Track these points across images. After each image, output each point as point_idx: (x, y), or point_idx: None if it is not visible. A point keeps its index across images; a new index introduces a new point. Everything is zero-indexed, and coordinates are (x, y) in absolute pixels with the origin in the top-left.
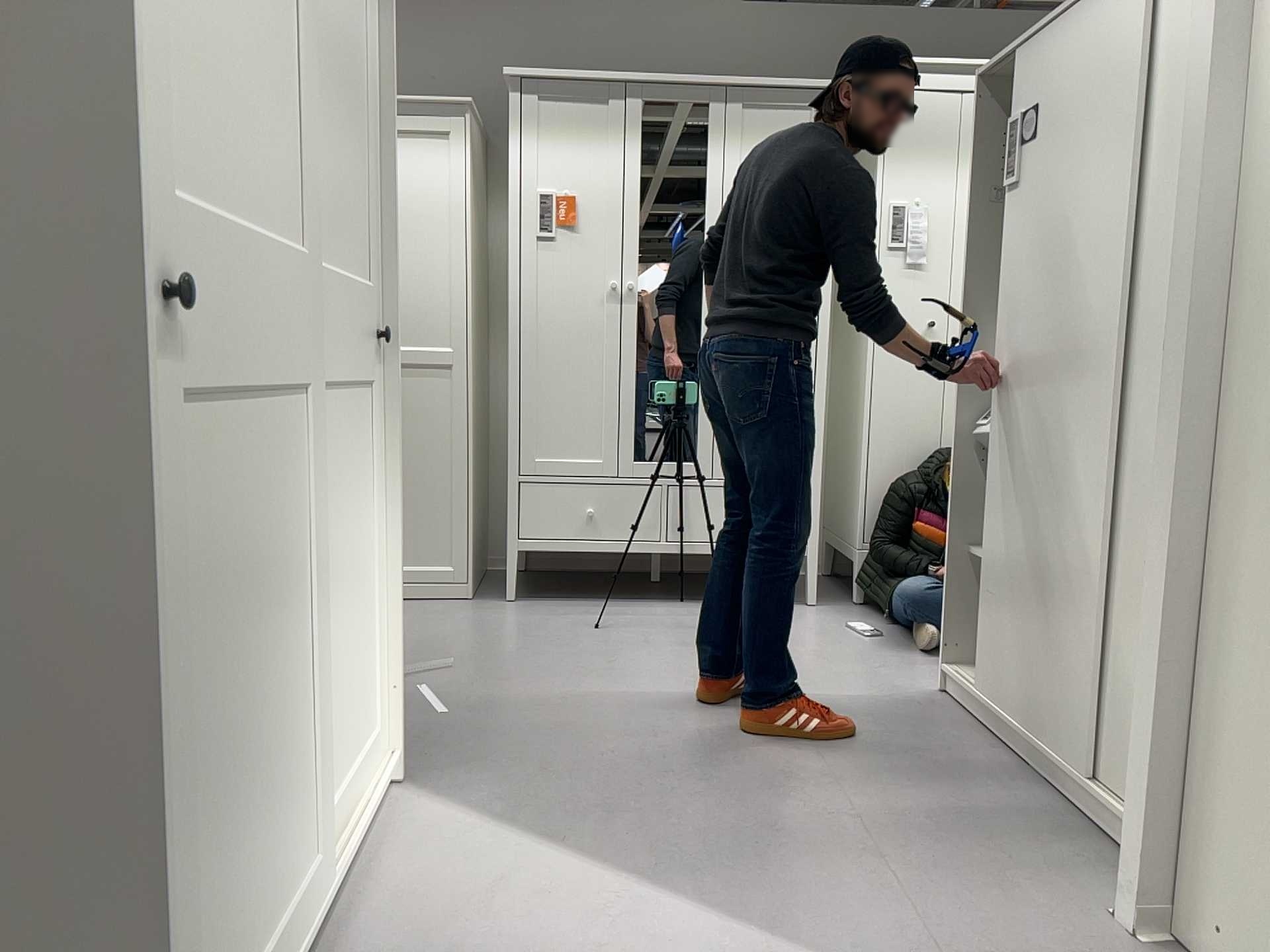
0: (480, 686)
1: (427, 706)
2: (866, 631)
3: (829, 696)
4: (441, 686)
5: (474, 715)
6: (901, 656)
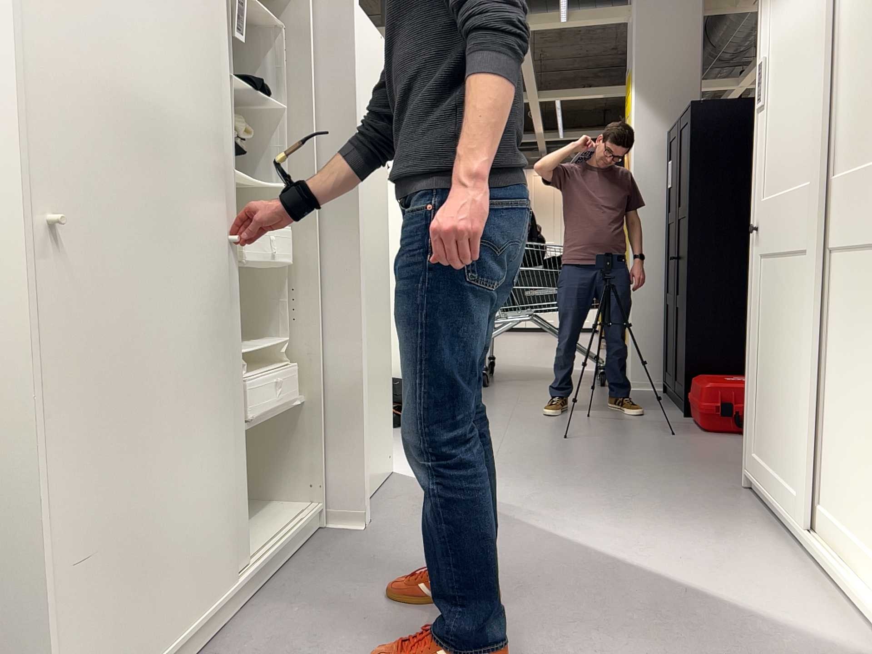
0: None
1: None
2: None
3: None
4: None
5: None
6: None
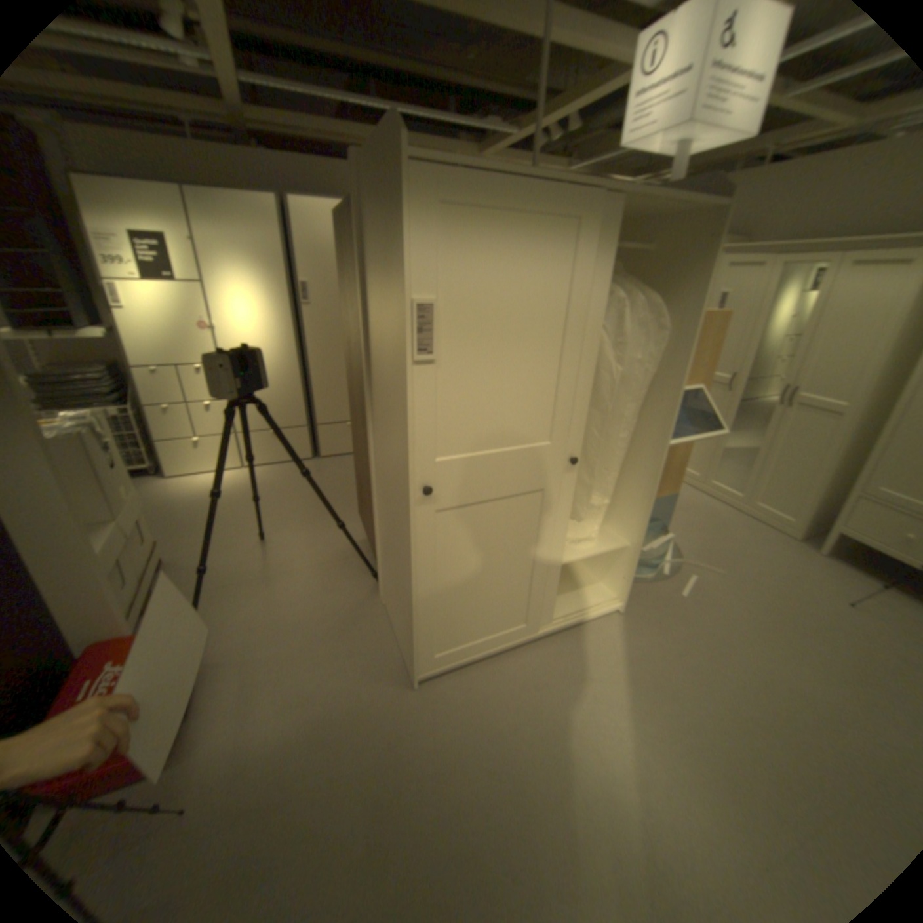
0: (724, 595)
1: (685, 588)
2: None
3: None
4: (706, 583)
5: (698, 607)
6: None
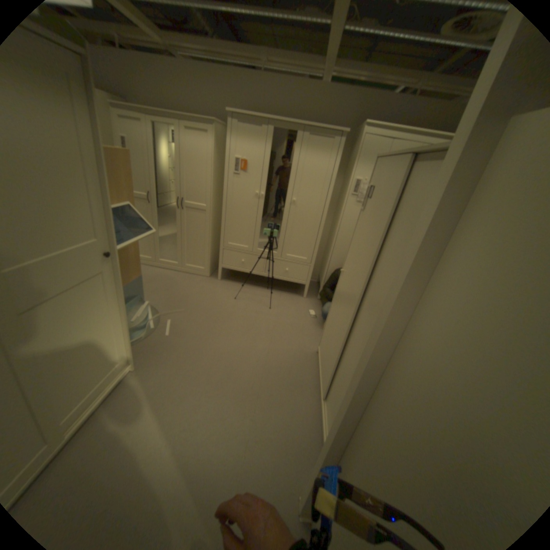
0: (186, 322)
1: (166, 329)
2: (312, 315)
3: (282, 347)
4: (175, 320)
5: (176, 336)
6: (315, 330)
